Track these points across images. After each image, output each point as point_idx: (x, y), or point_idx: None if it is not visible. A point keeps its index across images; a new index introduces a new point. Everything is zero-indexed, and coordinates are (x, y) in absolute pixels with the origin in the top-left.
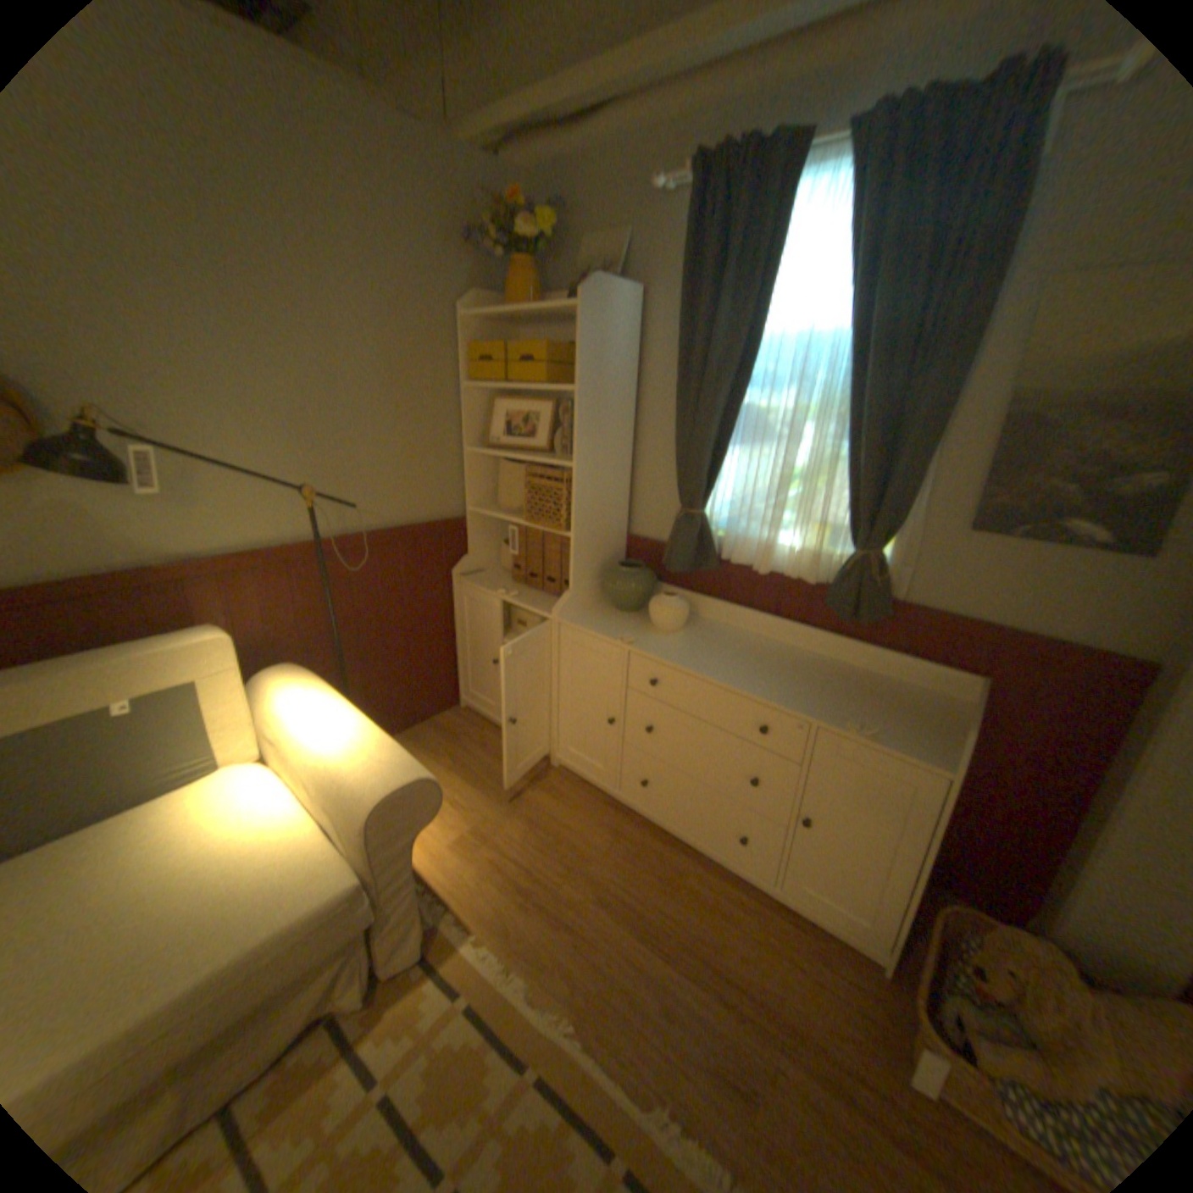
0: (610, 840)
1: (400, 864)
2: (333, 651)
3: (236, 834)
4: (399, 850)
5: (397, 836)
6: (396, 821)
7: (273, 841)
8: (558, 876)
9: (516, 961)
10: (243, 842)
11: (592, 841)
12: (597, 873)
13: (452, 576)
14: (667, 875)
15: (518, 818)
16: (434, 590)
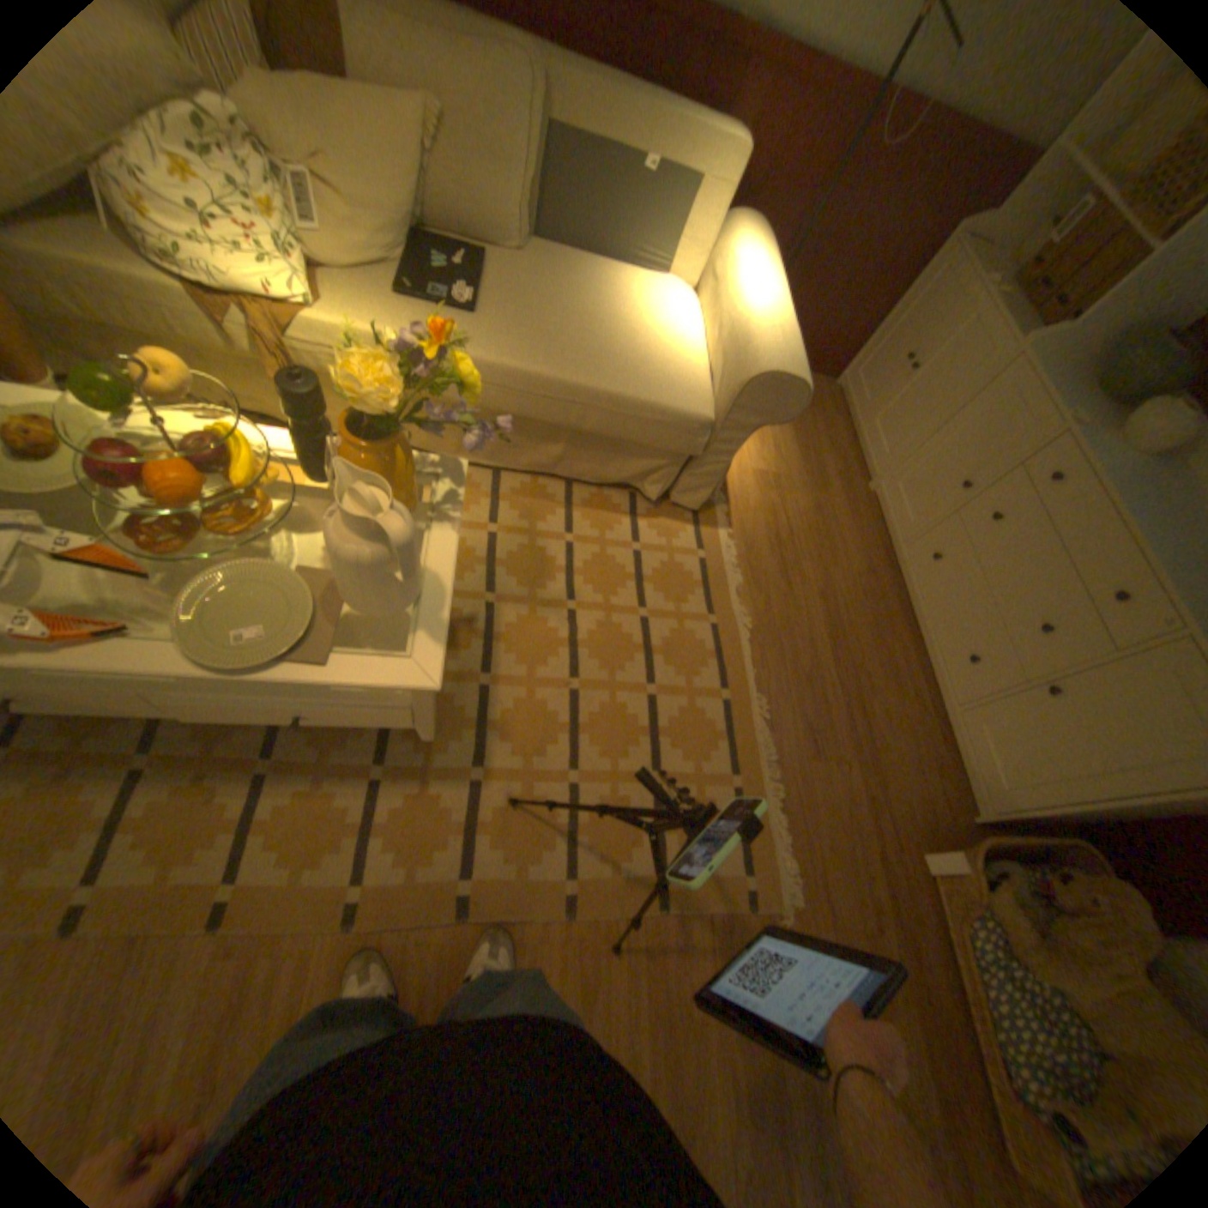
0: (864, 572)
1: (739, 438)
2: (794, 238)
3: (662, 329)
4: (747, 426)
5: (756, 414)
6: (765, 401)
7: (680, 352)
8: (808, 555)
9: (745, 569)
10: (663, 338)
11: (850, 560)
12: (836, 579)
13: (955, 231)
14: (883, 628)
15: (812, 499)
16: (925, 236)
